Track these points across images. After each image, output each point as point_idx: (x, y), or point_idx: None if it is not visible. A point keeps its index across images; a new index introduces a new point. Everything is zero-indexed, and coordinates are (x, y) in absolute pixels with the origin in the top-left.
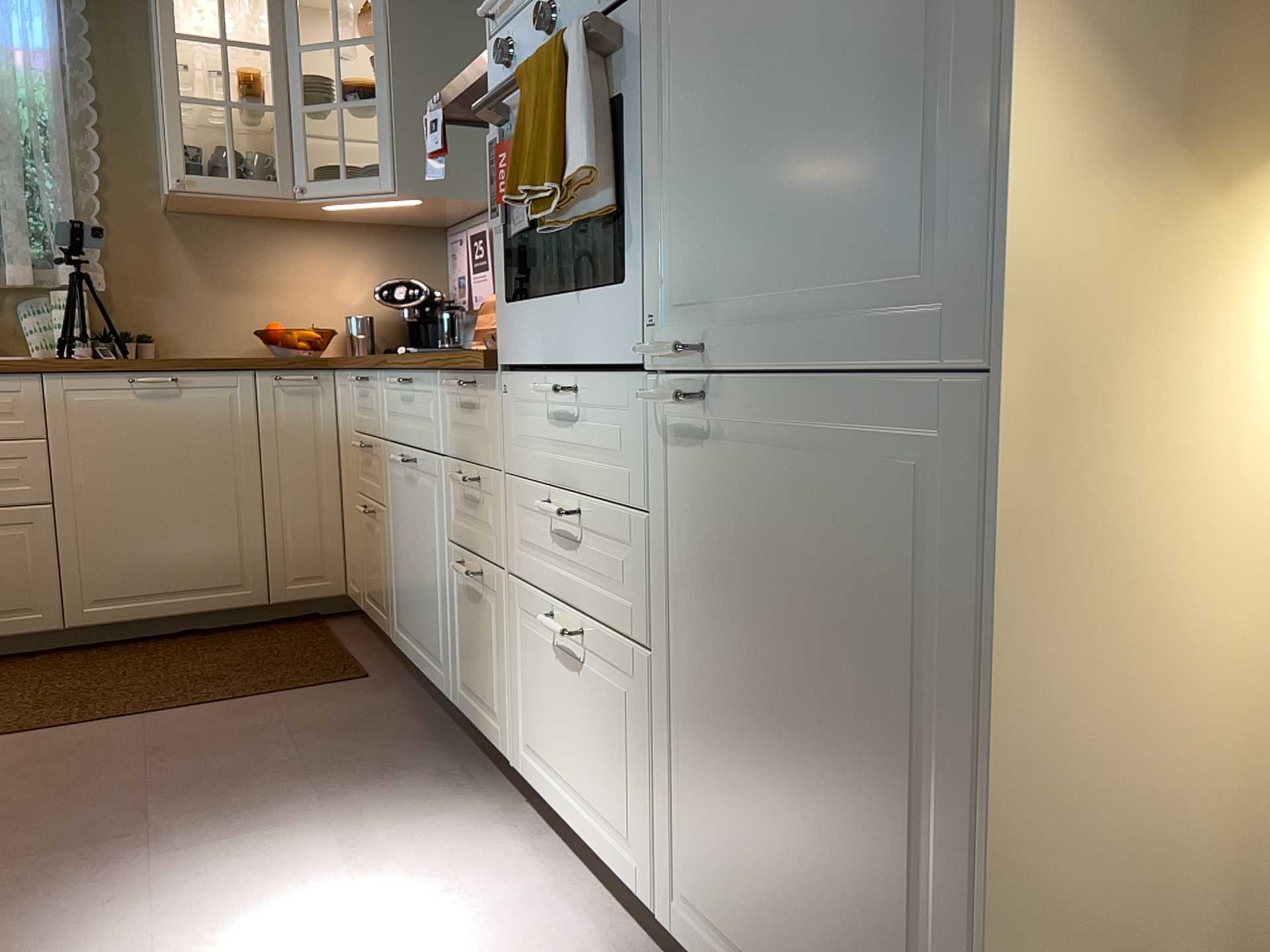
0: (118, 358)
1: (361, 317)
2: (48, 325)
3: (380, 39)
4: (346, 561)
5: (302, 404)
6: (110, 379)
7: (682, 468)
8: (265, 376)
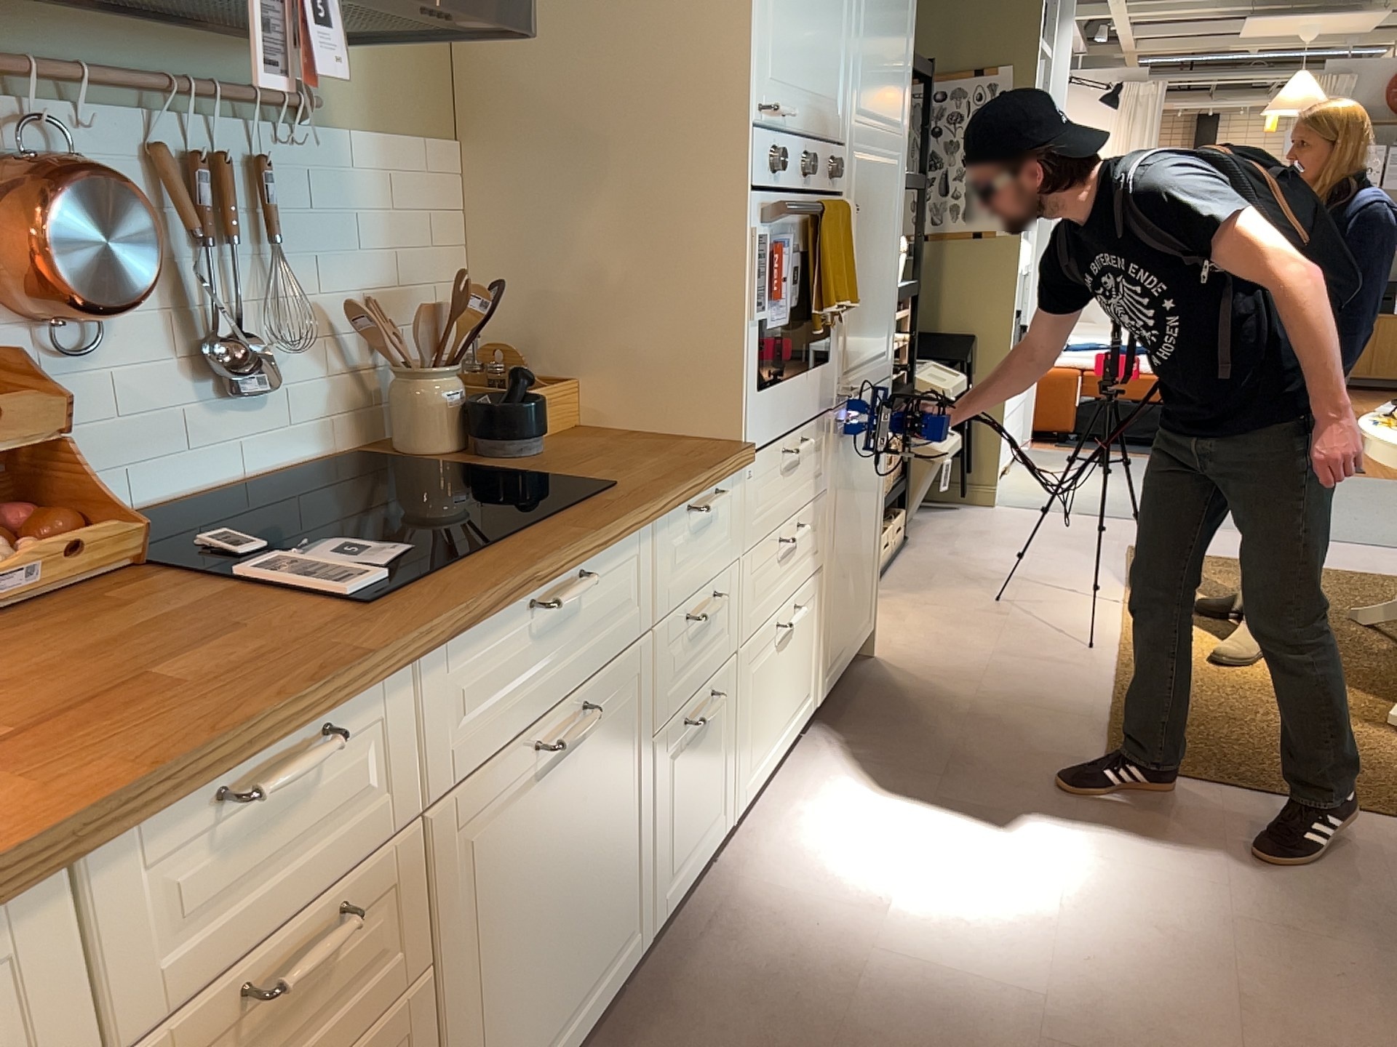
0: None
1: None
2: None
3: None
4: None
5: None
6: None
7: (838, 452)
8: None
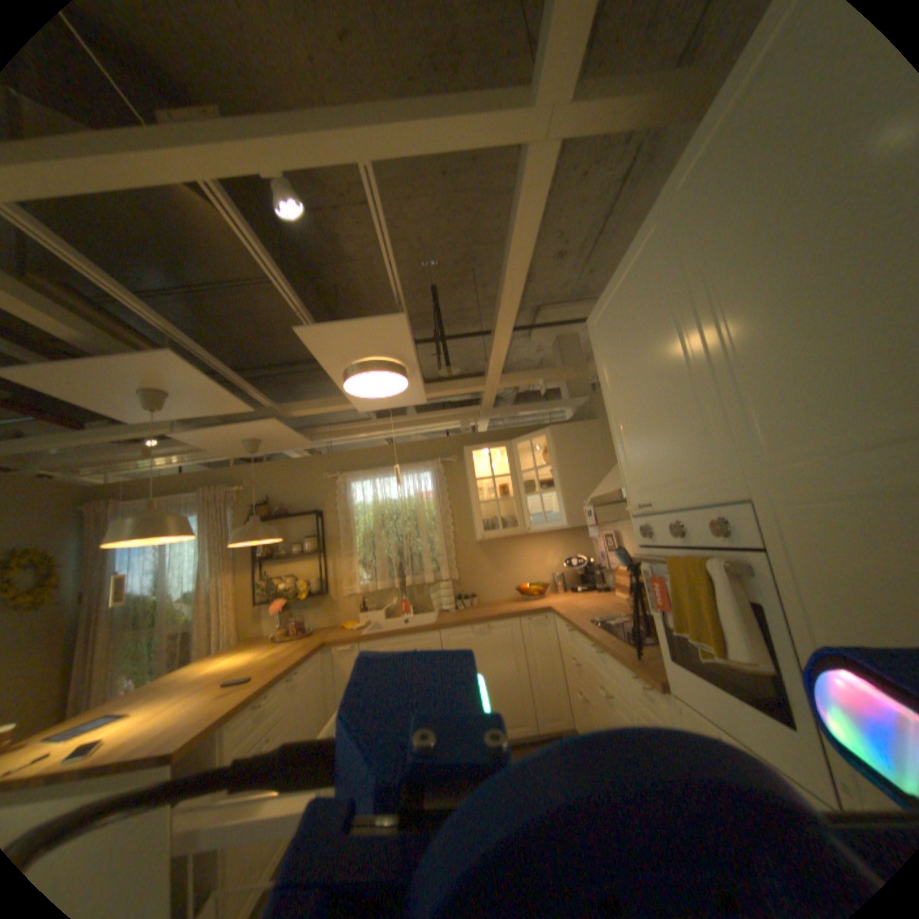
0: (463, 605)
1: (557, 572)
2: (438, 595)
3: (551, 461)
4: (572, 711)
5: (541, 630)
6: (464, 628)
7: None
8: (523, 619)
